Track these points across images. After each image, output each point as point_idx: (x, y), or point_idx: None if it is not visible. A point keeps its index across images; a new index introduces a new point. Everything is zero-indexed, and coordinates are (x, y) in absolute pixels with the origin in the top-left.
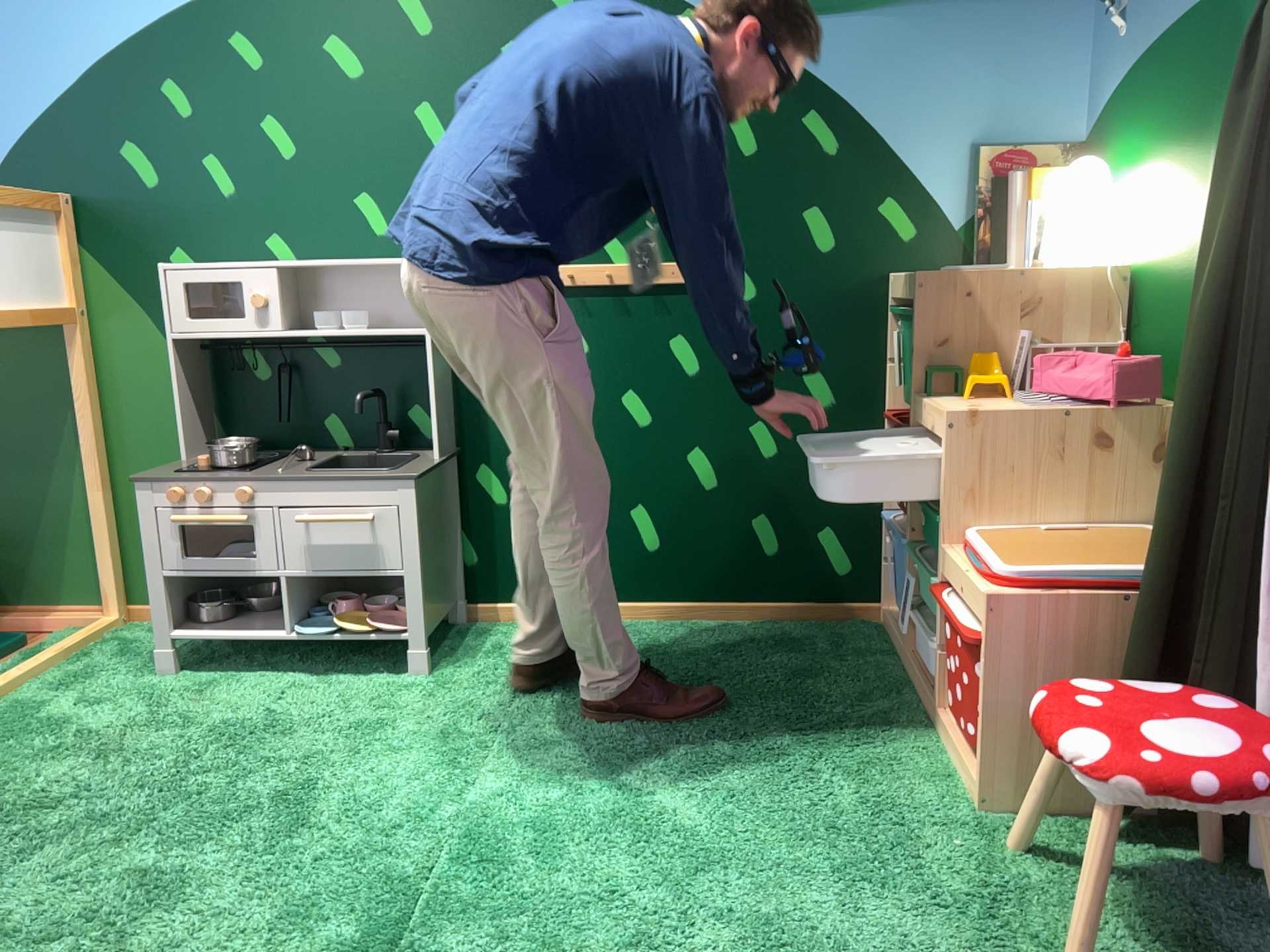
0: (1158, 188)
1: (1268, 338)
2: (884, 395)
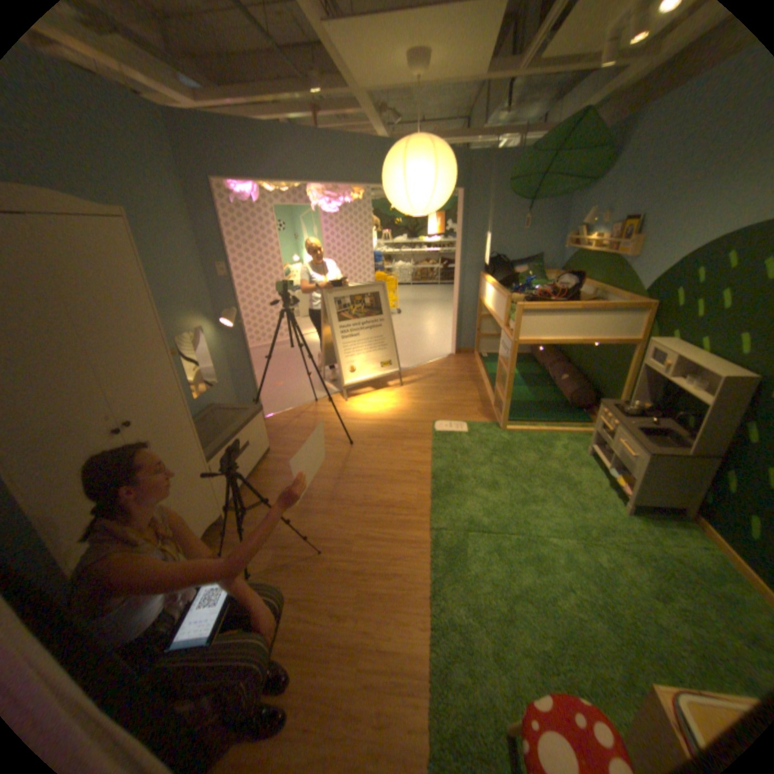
0: None
1: None
2: None
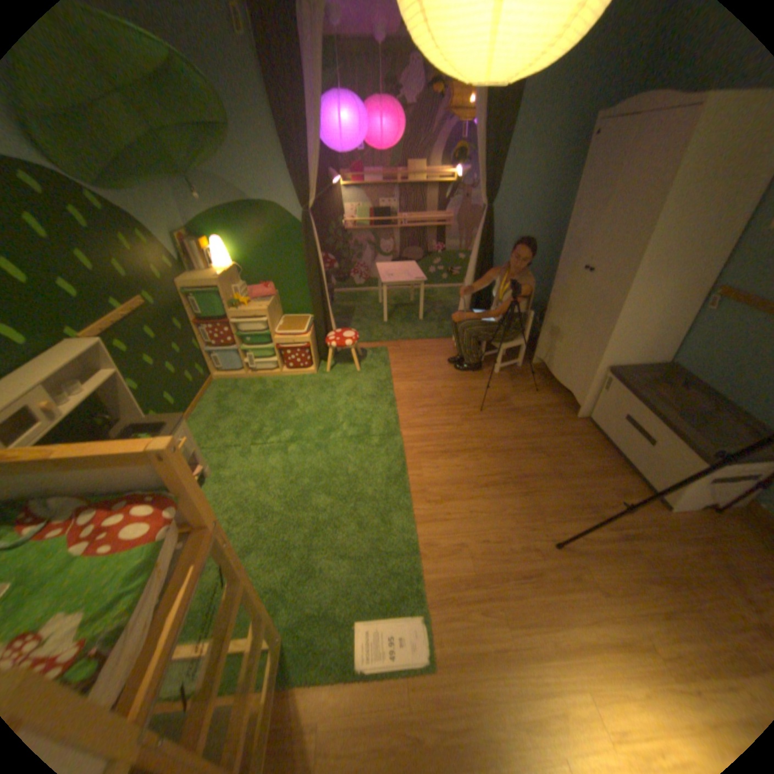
0: (238, 244)
1: (322, 276)
2: (187, 318)
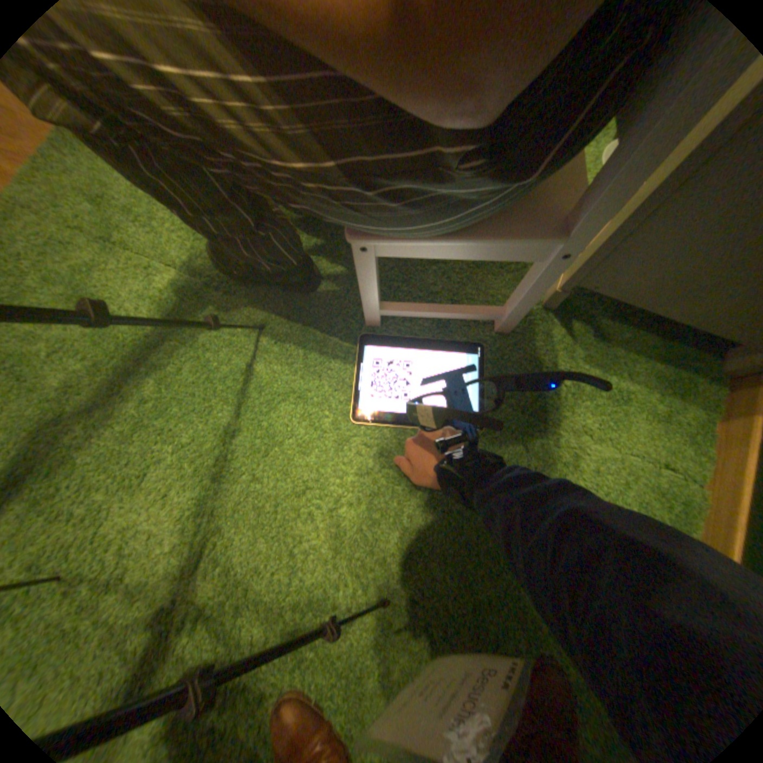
0: None
1: None
2: None
